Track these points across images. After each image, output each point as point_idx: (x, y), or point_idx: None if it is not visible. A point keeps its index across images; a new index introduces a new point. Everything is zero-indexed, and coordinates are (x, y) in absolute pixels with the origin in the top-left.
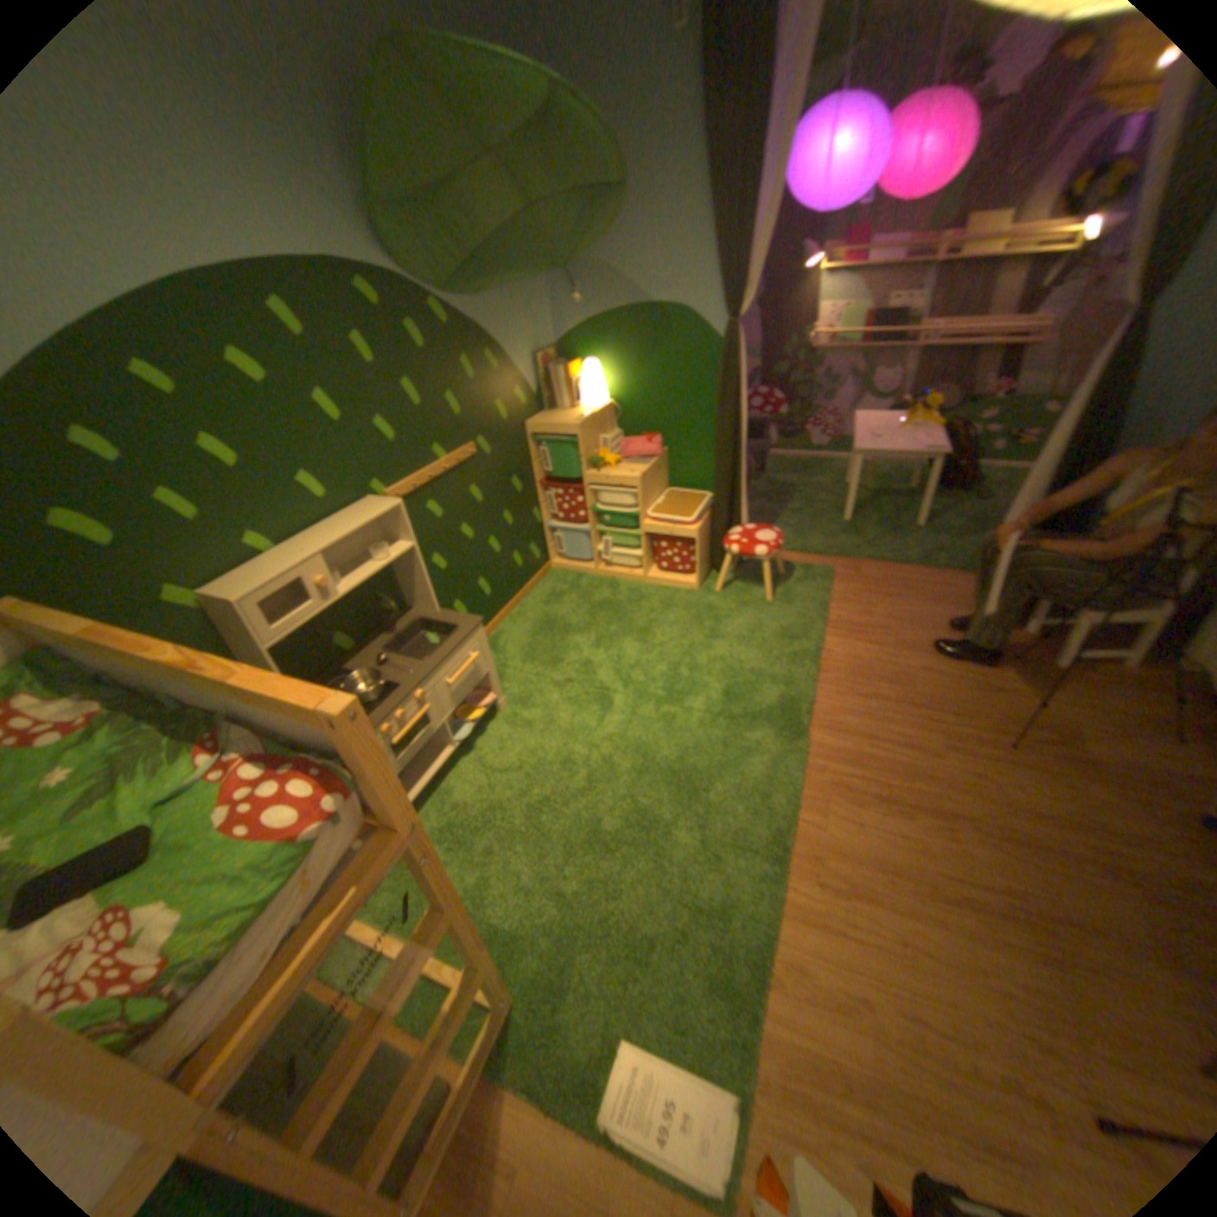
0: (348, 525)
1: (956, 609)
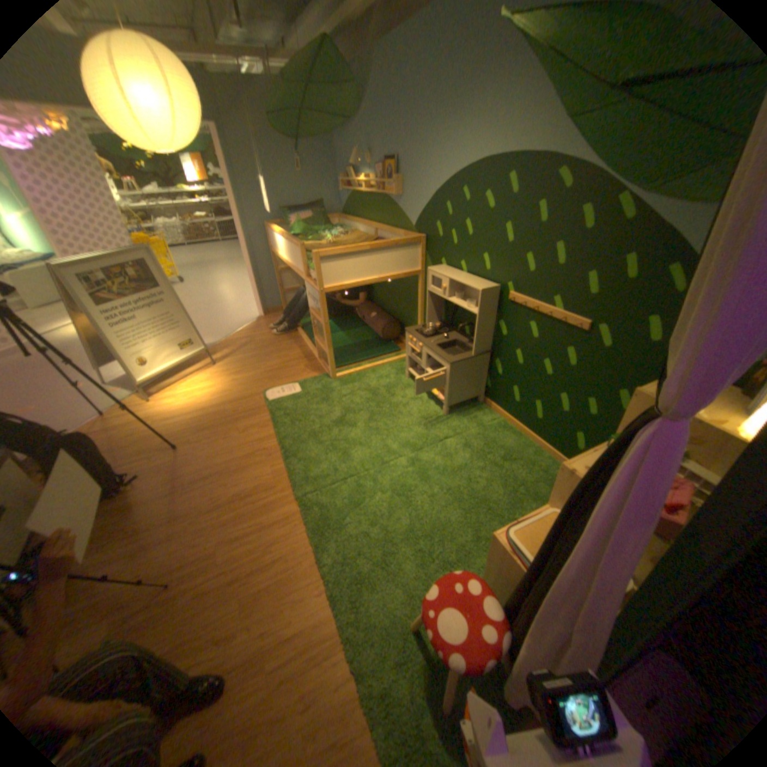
0: (466, 282)
1: None
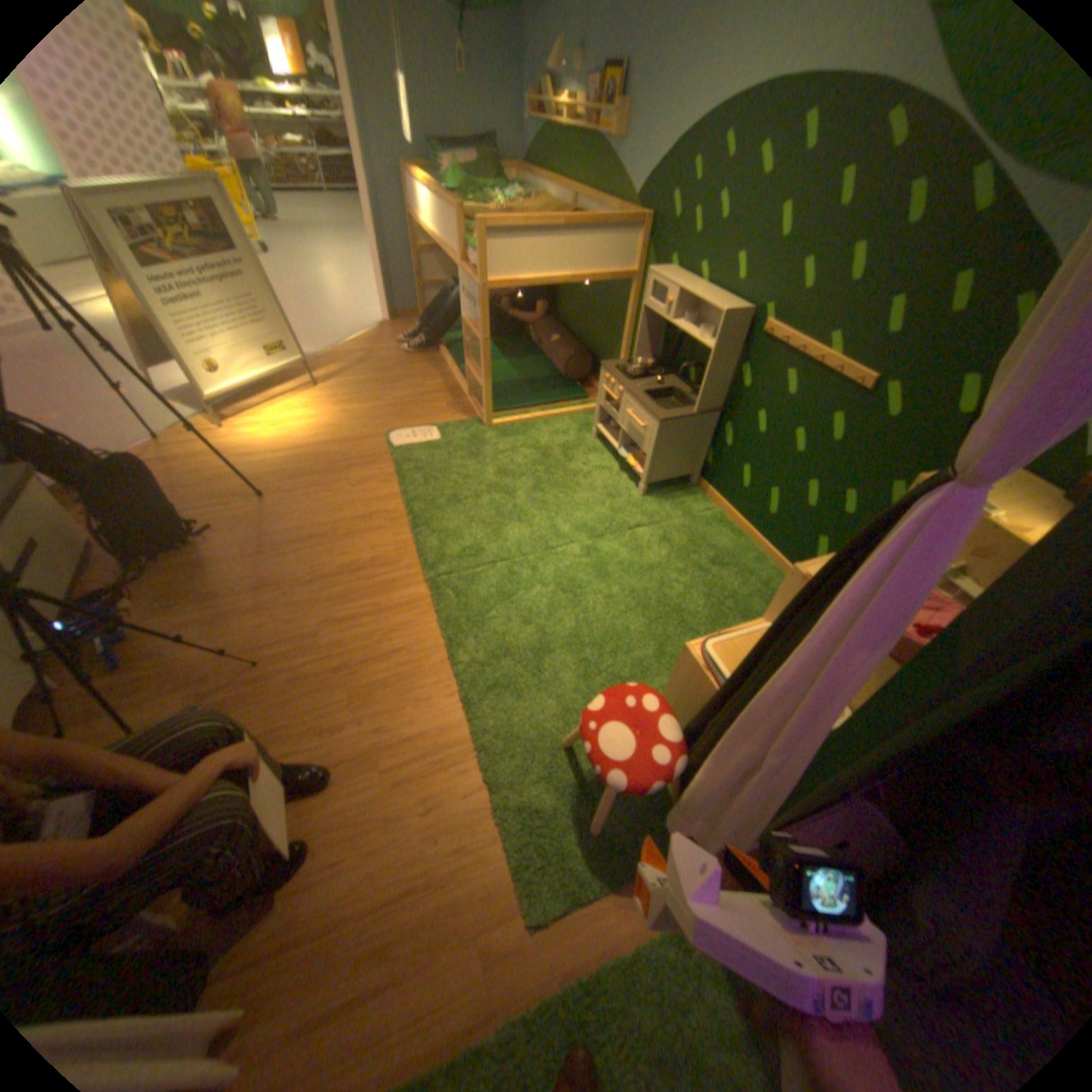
0: (705, 297)
1: (284, 933)
